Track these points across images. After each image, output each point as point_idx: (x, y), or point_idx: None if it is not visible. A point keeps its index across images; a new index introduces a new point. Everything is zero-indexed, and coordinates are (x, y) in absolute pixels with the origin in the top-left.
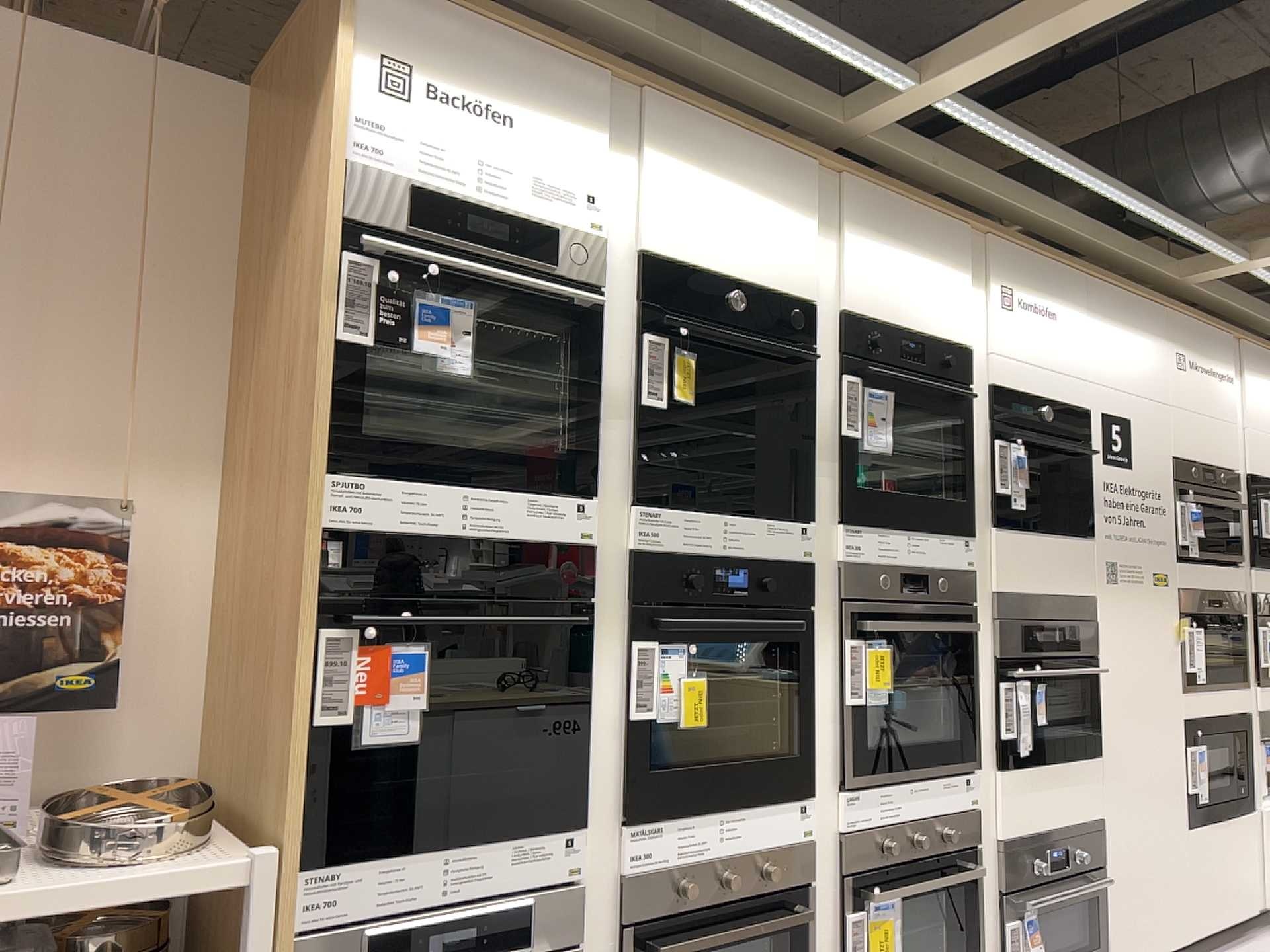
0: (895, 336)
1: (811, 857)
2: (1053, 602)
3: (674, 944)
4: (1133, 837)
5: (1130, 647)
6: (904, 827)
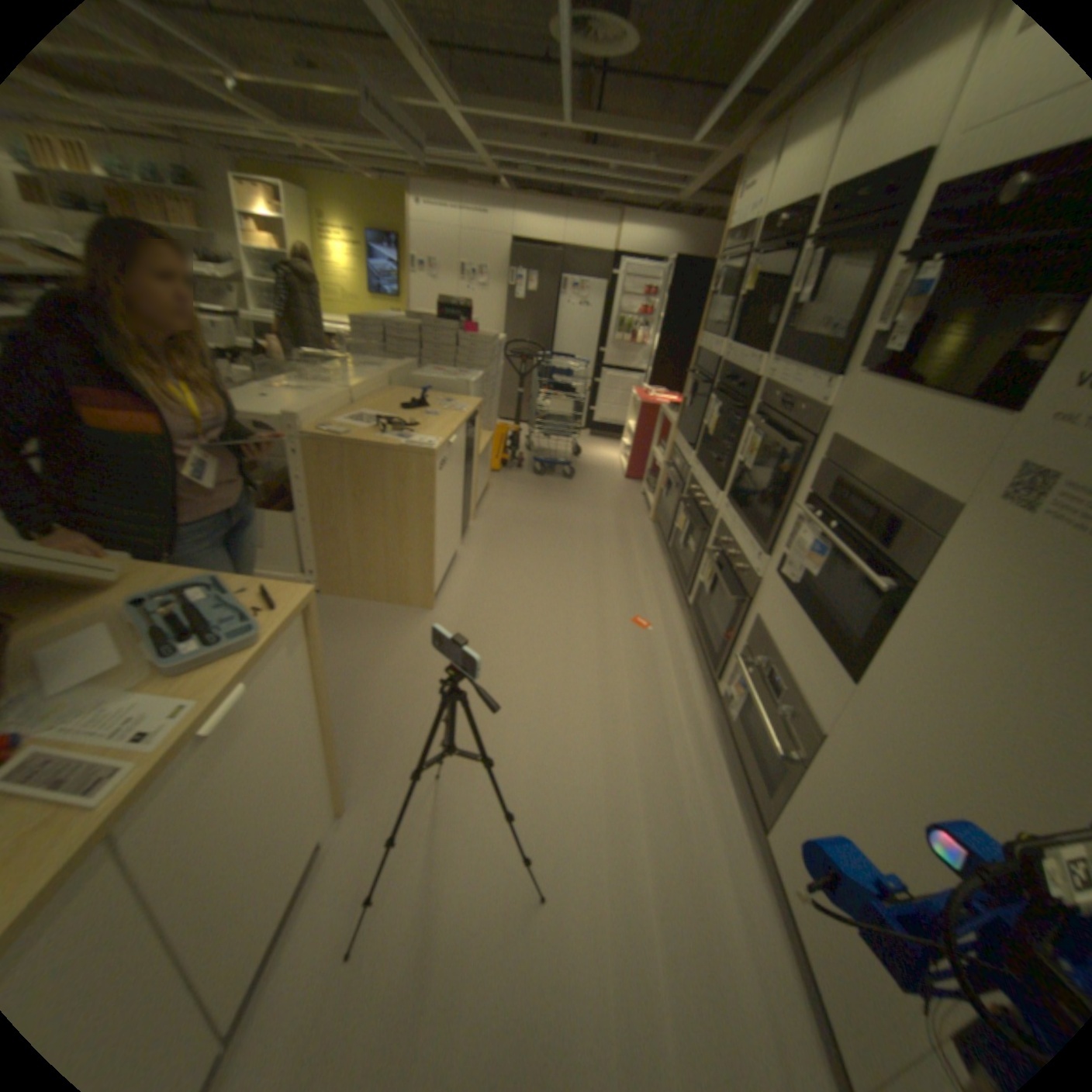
0: (855, 189)
1: (711, 518)
2: (886, 475)
3: (689, 508)
4: (848, 826)
5: (999, 640)
6: (731, 543)
